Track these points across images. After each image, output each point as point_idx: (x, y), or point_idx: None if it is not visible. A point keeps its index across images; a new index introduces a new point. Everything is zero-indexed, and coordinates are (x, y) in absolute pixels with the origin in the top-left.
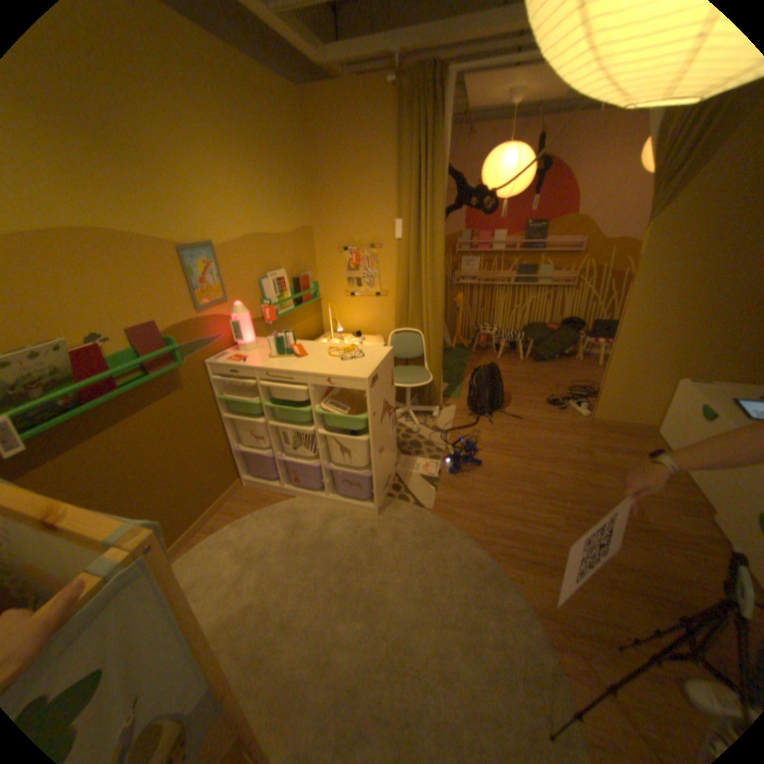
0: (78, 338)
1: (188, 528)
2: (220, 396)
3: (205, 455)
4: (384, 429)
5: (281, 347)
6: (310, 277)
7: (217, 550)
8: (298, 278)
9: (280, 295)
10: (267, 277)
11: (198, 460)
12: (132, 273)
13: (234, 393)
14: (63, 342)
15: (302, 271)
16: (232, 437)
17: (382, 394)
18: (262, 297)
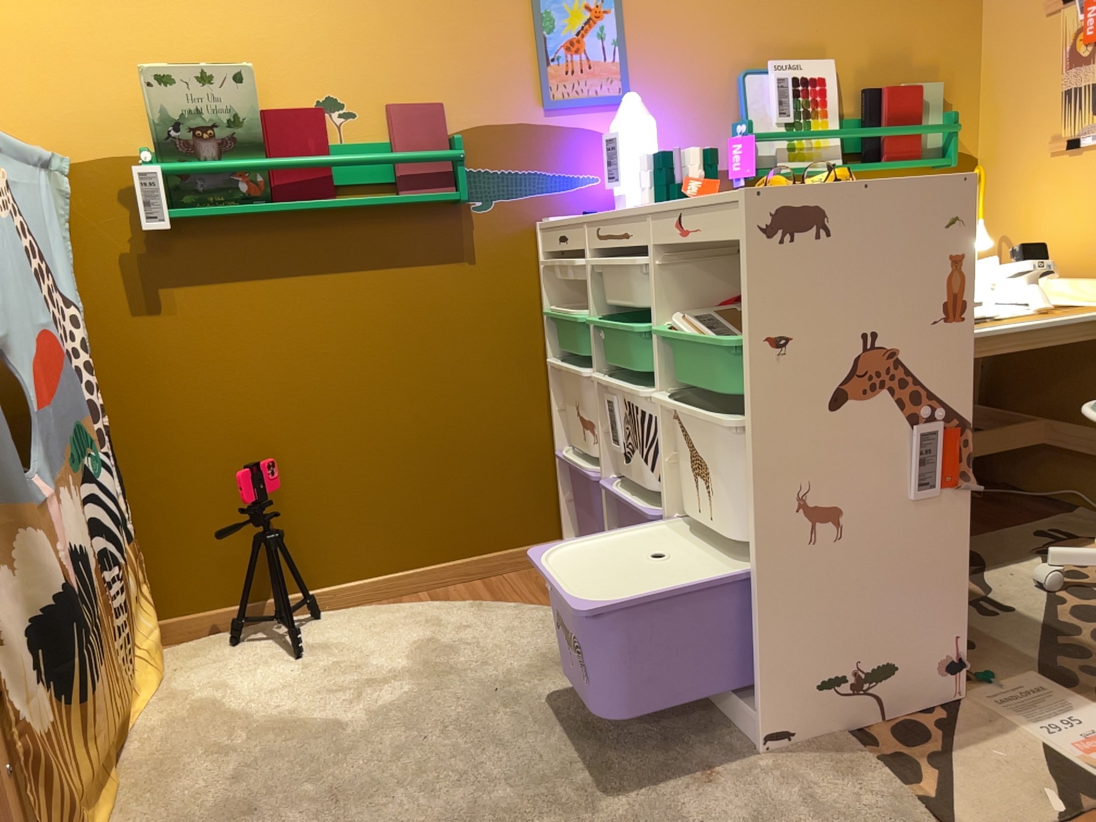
0: (308, 97)
1: (409, 566)
2: (552, 308)
3: (488, 429)
4: (863, 451)
5: (661, 176)
6: (934, 97)
7: (412, 624)
8: (879, 88)
9: (800, 120)
10: (766, 69)
11: (470, 432)
12: (427, 5)
13: (577, 306)
14: (285, 98)
15: (911, 80)
16: (561, 421)
17: (859, 305)
18: (741, 119)
